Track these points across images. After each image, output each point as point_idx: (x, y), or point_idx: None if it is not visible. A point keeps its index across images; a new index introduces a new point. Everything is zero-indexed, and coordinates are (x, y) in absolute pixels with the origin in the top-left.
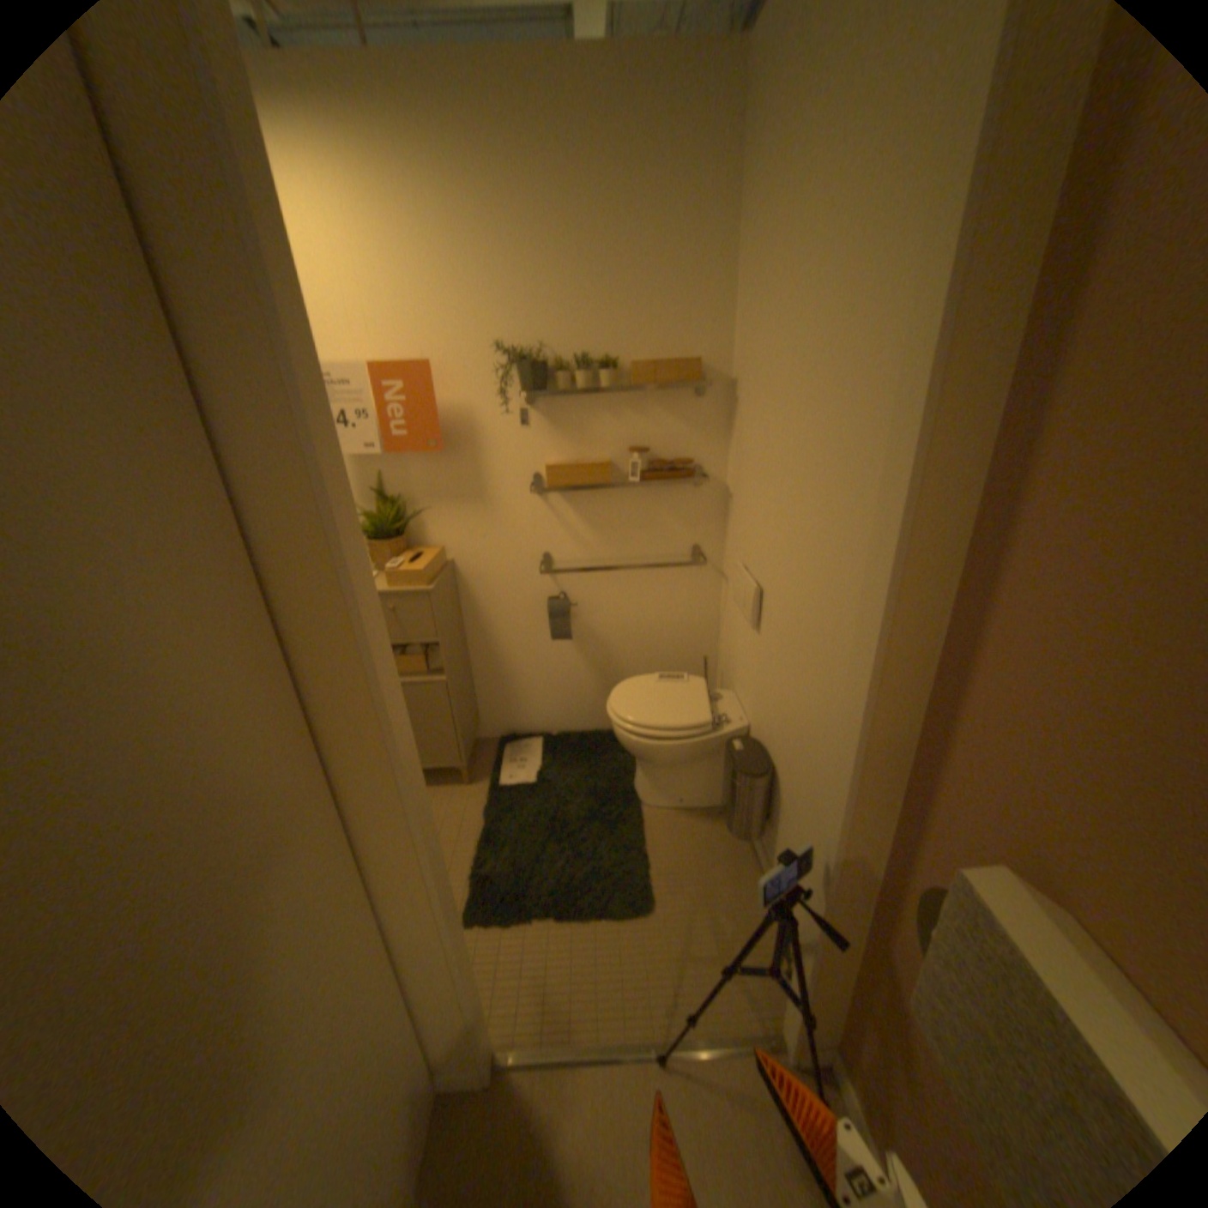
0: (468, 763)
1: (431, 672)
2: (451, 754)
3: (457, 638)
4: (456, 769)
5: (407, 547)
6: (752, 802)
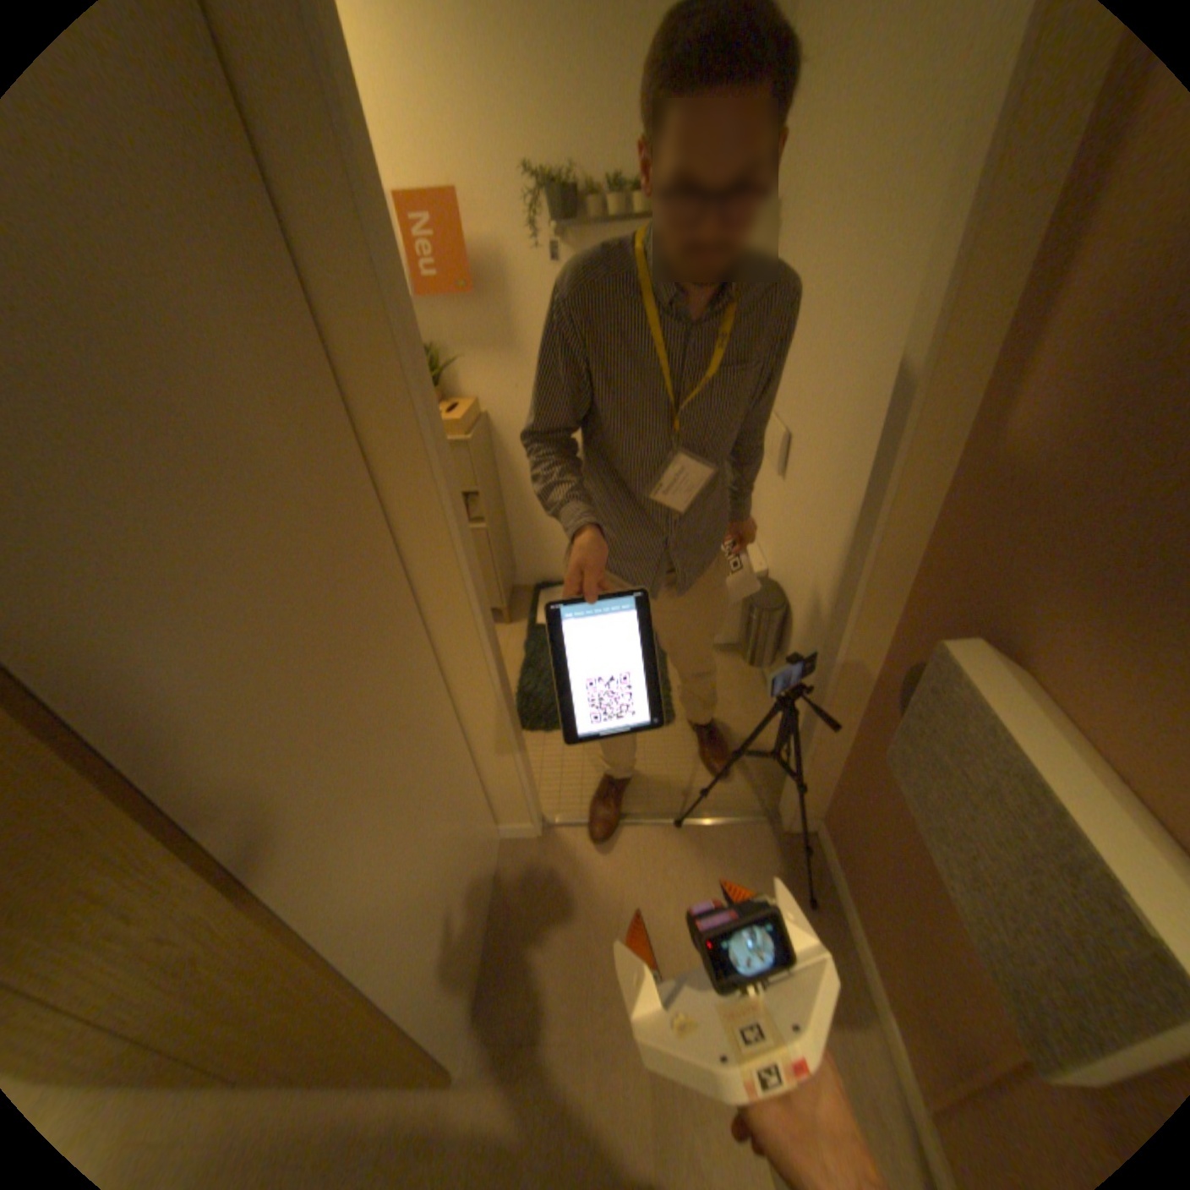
0: (508, 604)
1: (472, 520)
2: (493, 595)
3: (493, 489)
4: (497, 609)
5: (441, 398)
6: (765, 632)
